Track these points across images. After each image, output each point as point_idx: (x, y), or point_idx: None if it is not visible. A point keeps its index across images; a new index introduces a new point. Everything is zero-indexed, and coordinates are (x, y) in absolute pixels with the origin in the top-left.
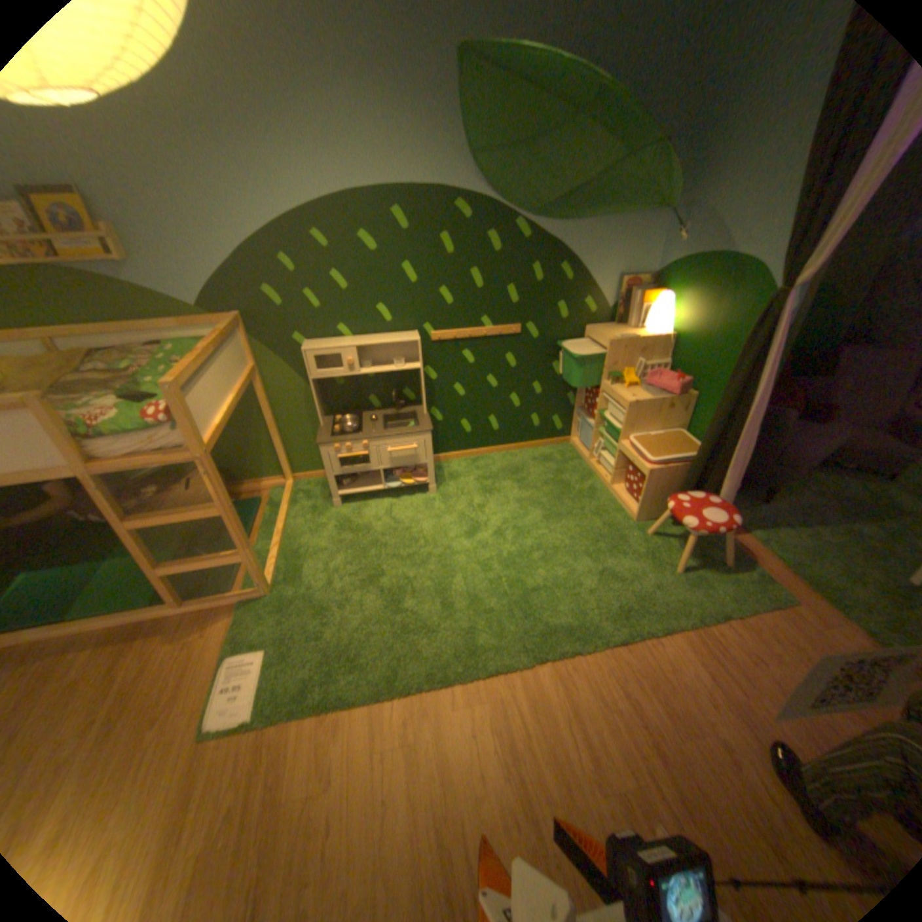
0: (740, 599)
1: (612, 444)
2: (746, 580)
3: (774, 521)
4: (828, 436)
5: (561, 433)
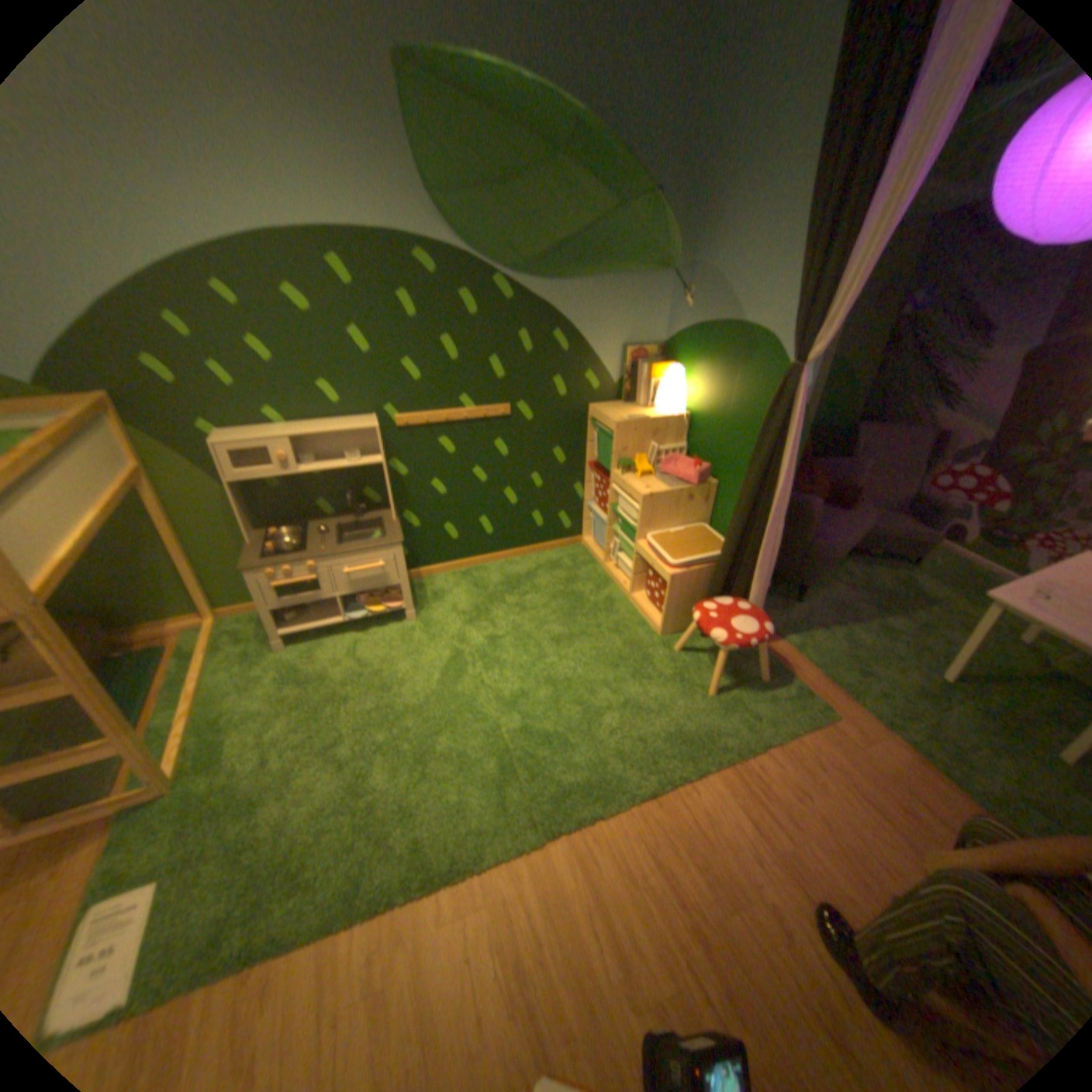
0: (779, 720)
1: (629, 545)
2: (784, 696)
3: (808, 622)
4: (854, 523)
5: (571, 533)
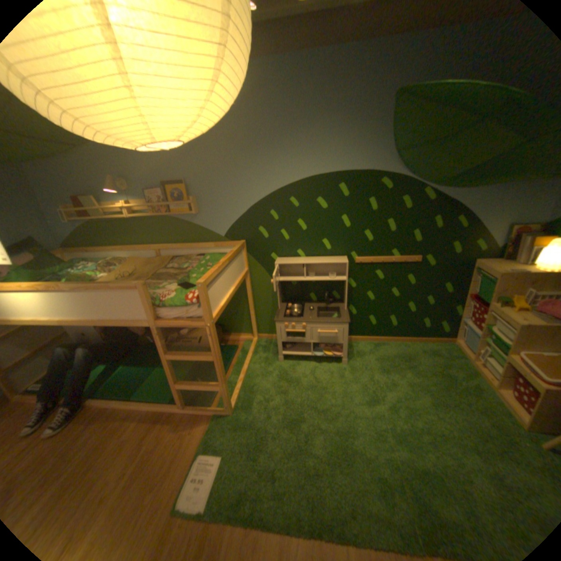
0: None
1: (501, 355)
2: None
3: None
4: None
5: (449, 335)
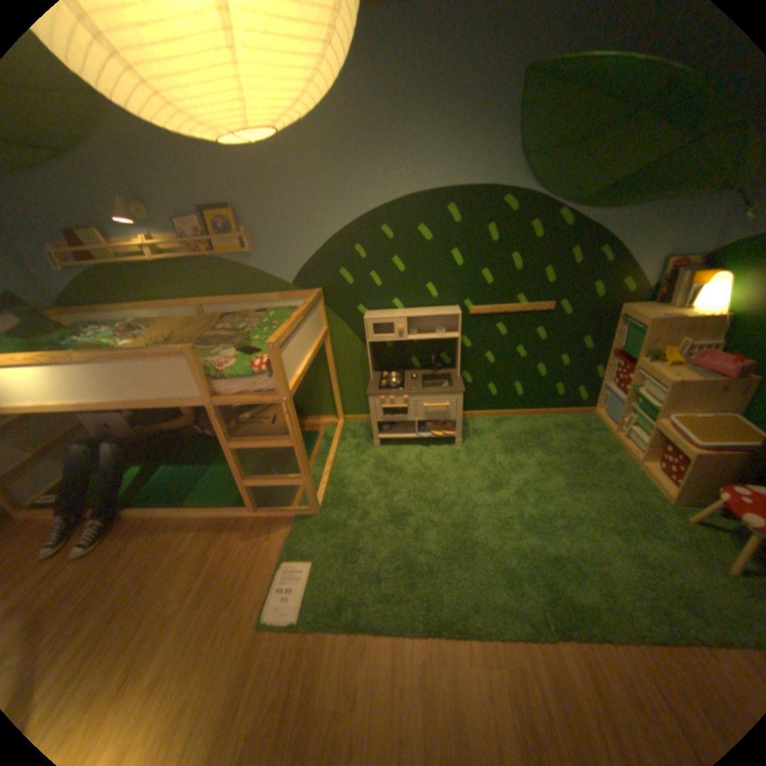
0: None
1: (648, 421)
2: None
3: None
4: None
5: (587, 403)
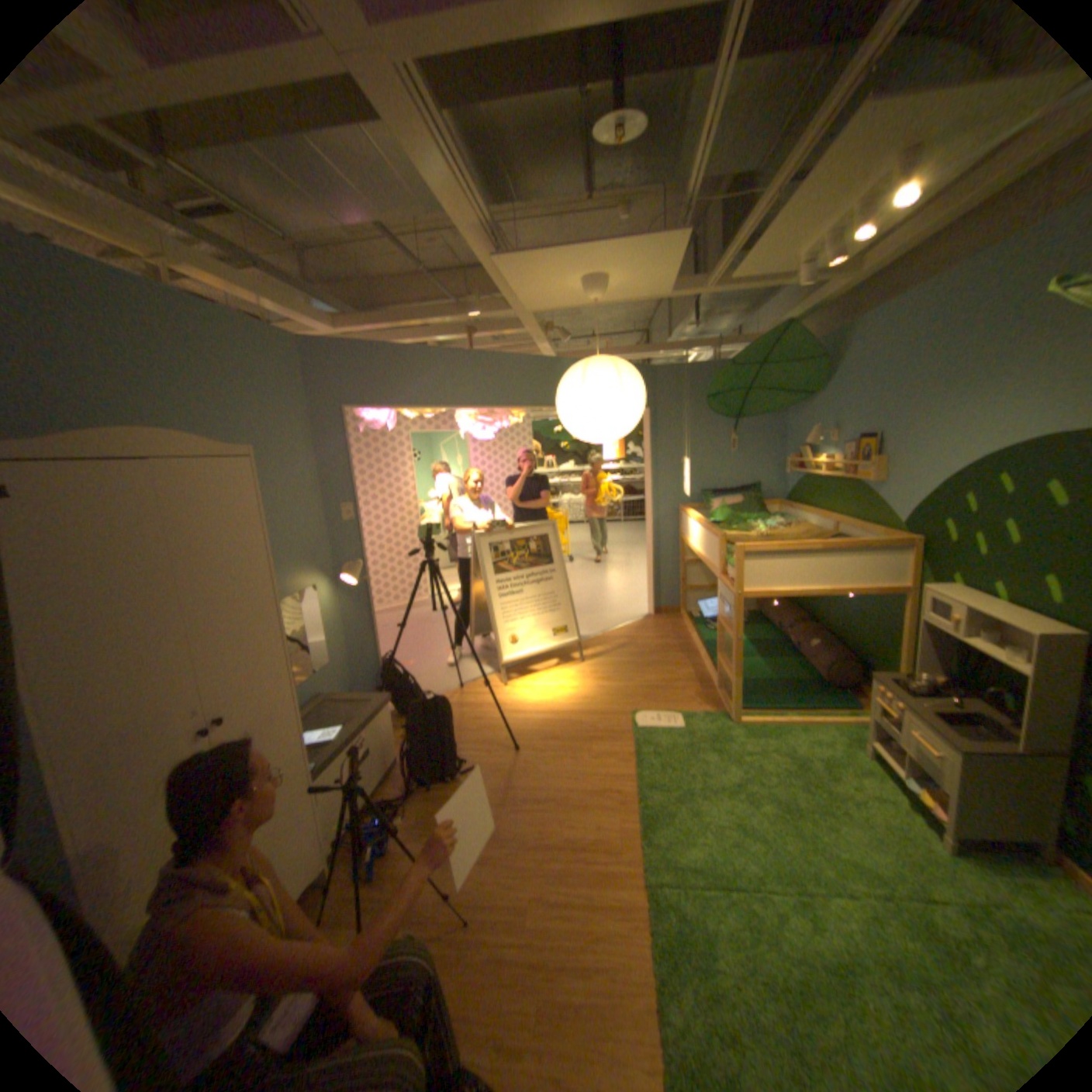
0: None
1: None
2: None
3: None
4: None
5: None
